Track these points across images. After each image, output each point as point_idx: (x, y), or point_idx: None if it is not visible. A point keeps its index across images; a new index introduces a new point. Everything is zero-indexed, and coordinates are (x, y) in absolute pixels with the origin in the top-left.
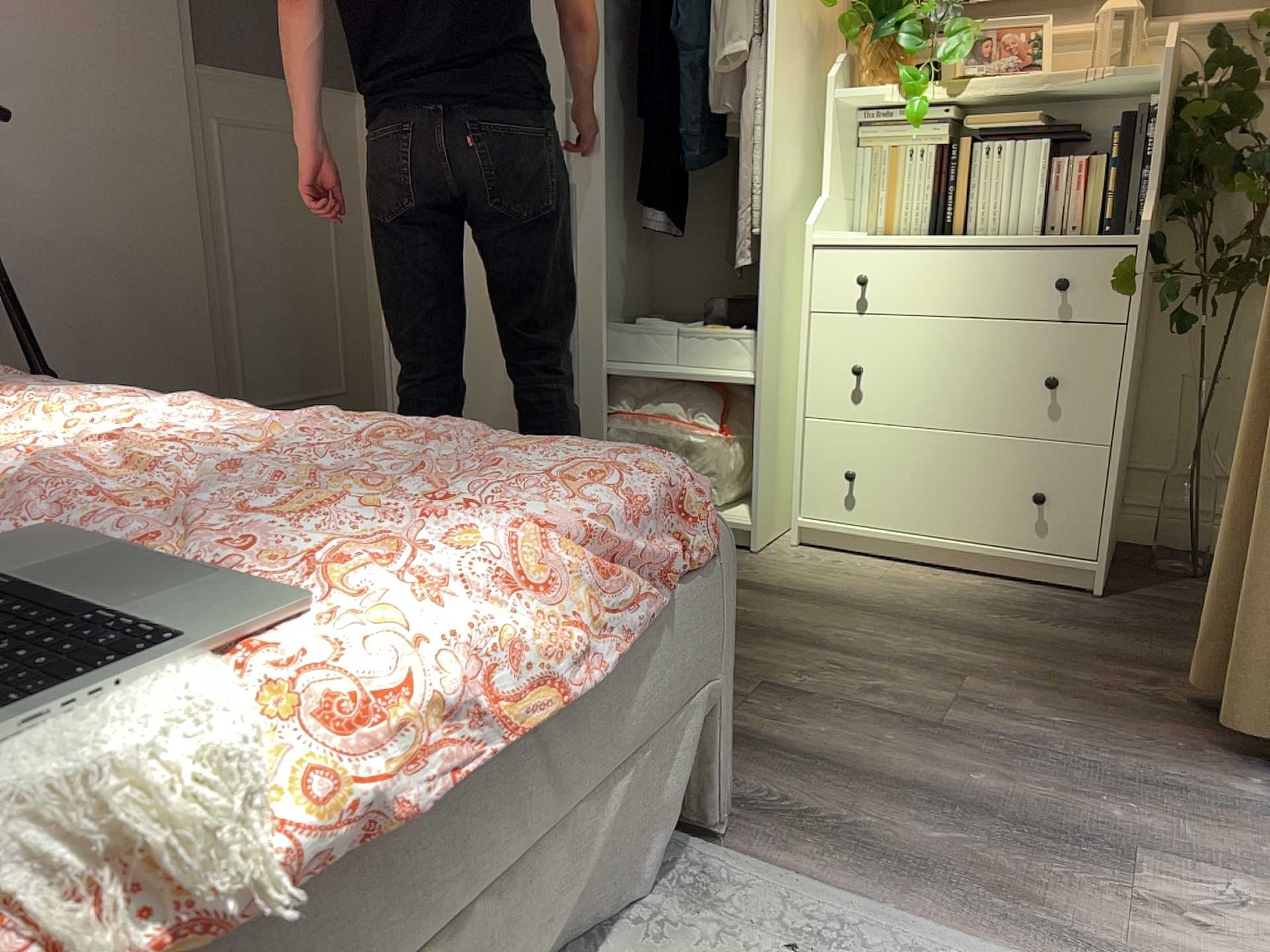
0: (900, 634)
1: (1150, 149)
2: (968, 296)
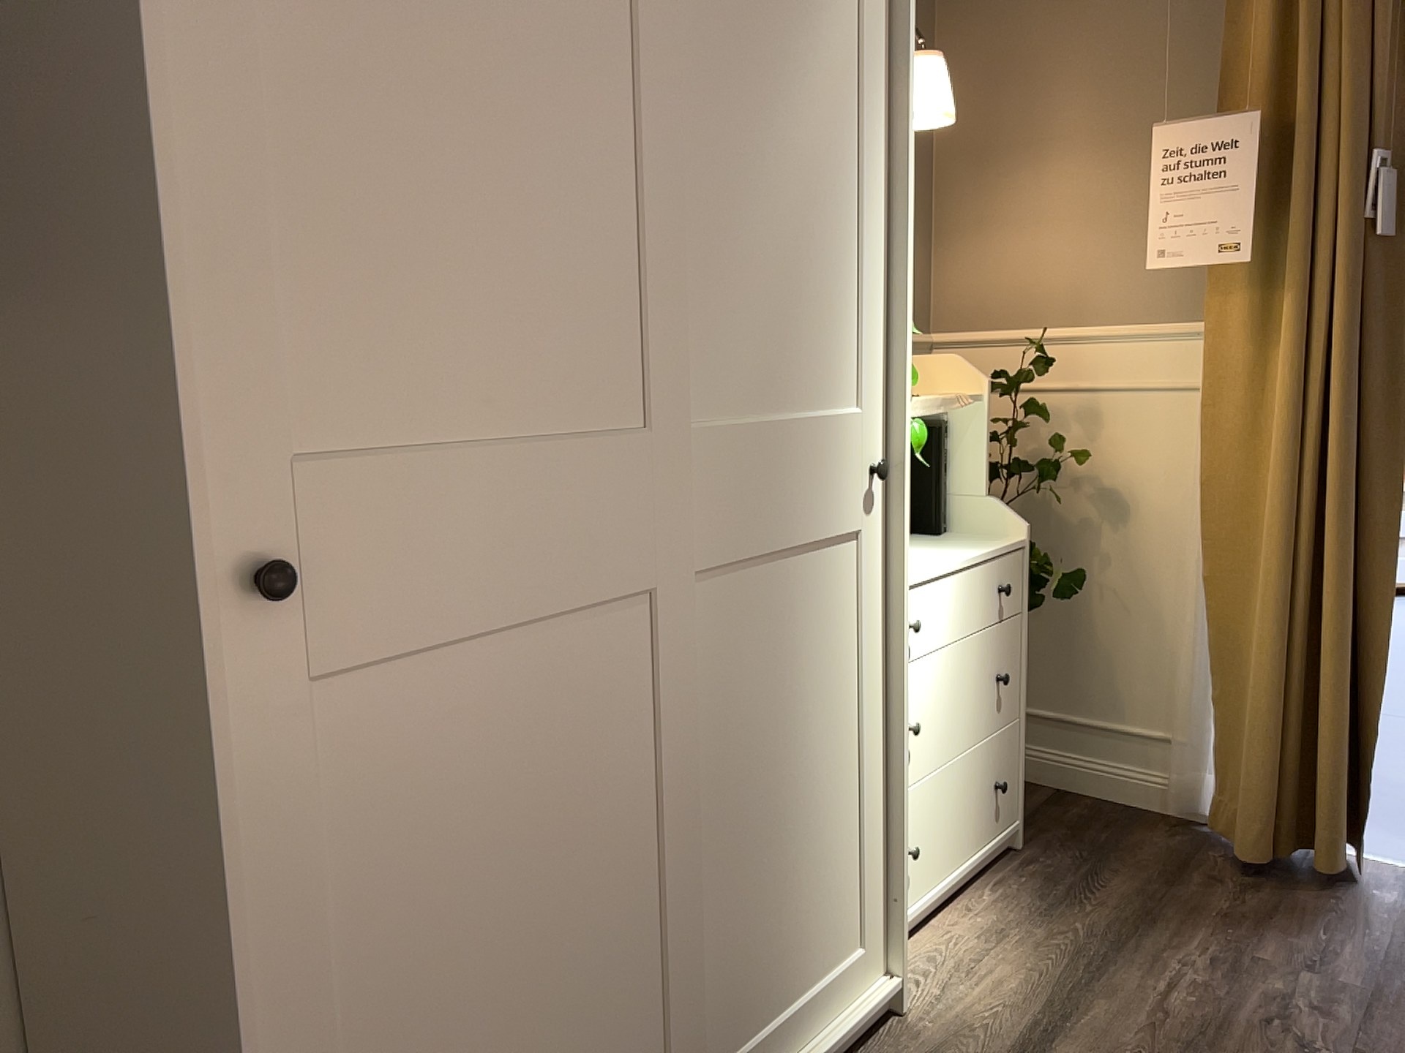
0: (1139, 954)
1: (942, 460)
2: (956, 615)
